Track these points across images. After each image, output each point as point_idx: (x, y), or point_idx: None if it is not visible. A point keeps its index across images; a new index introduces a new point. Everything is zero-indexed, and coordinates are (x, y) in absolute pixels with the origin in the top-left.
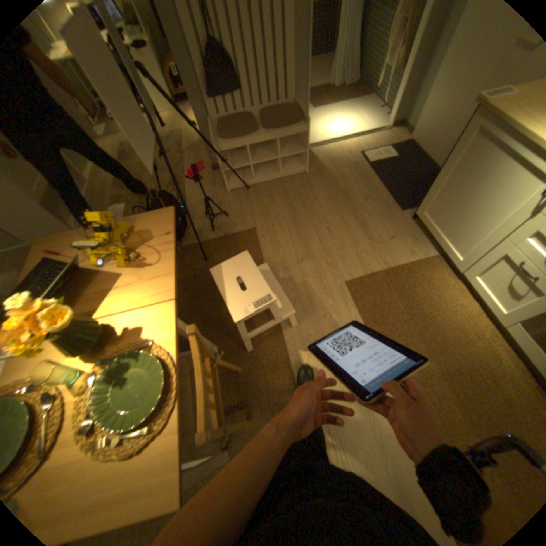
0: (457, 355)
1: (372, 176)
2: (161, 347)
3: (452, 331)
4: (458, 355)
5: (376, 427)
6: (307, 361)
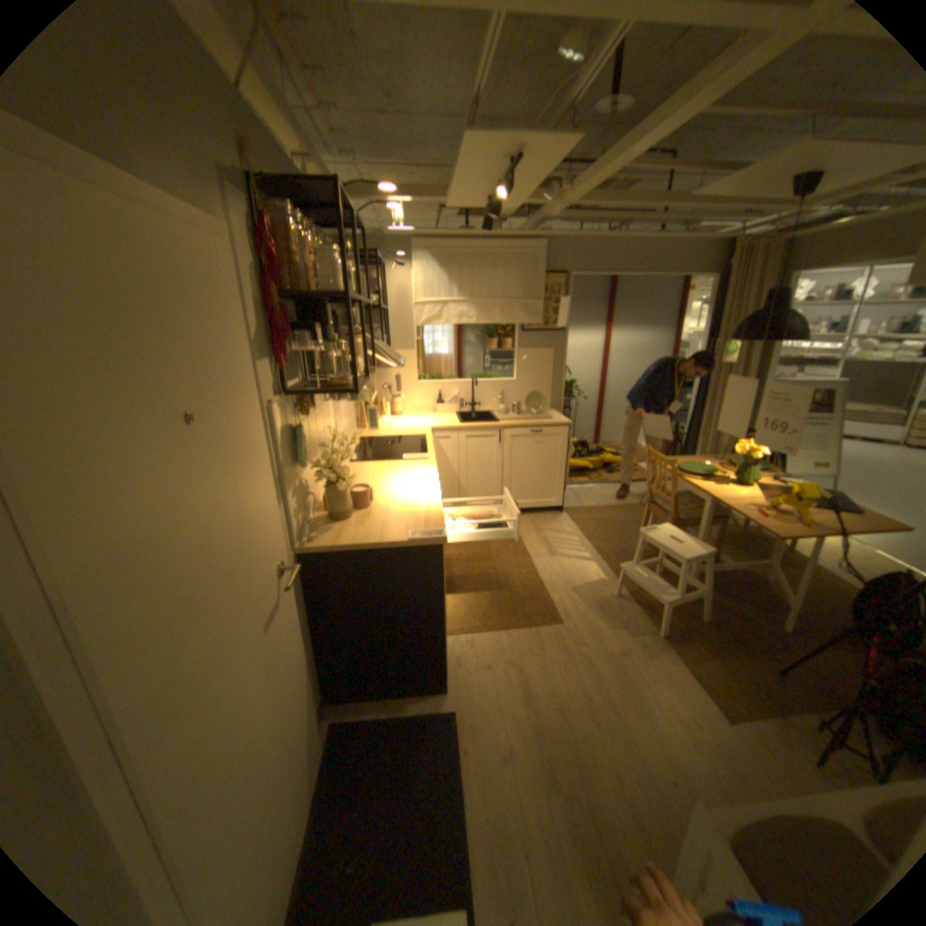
0: (478, 566)
1: (479, 836)
2: (696, 480)
3: (473, 578)
4: (476, 567)
5: (548, 546)
6: (600, 574)
